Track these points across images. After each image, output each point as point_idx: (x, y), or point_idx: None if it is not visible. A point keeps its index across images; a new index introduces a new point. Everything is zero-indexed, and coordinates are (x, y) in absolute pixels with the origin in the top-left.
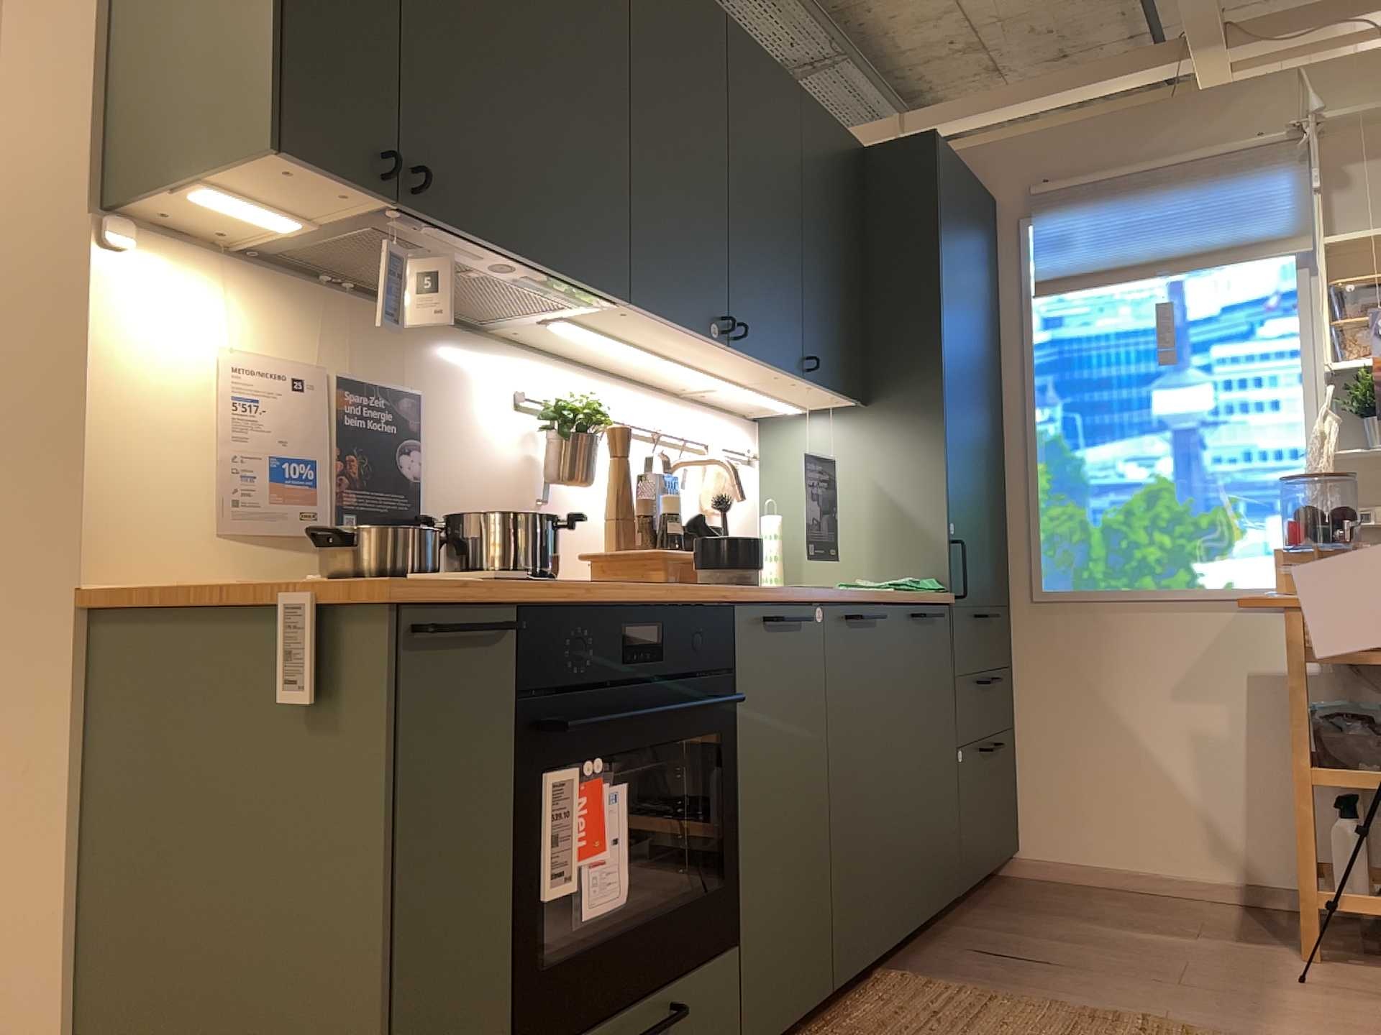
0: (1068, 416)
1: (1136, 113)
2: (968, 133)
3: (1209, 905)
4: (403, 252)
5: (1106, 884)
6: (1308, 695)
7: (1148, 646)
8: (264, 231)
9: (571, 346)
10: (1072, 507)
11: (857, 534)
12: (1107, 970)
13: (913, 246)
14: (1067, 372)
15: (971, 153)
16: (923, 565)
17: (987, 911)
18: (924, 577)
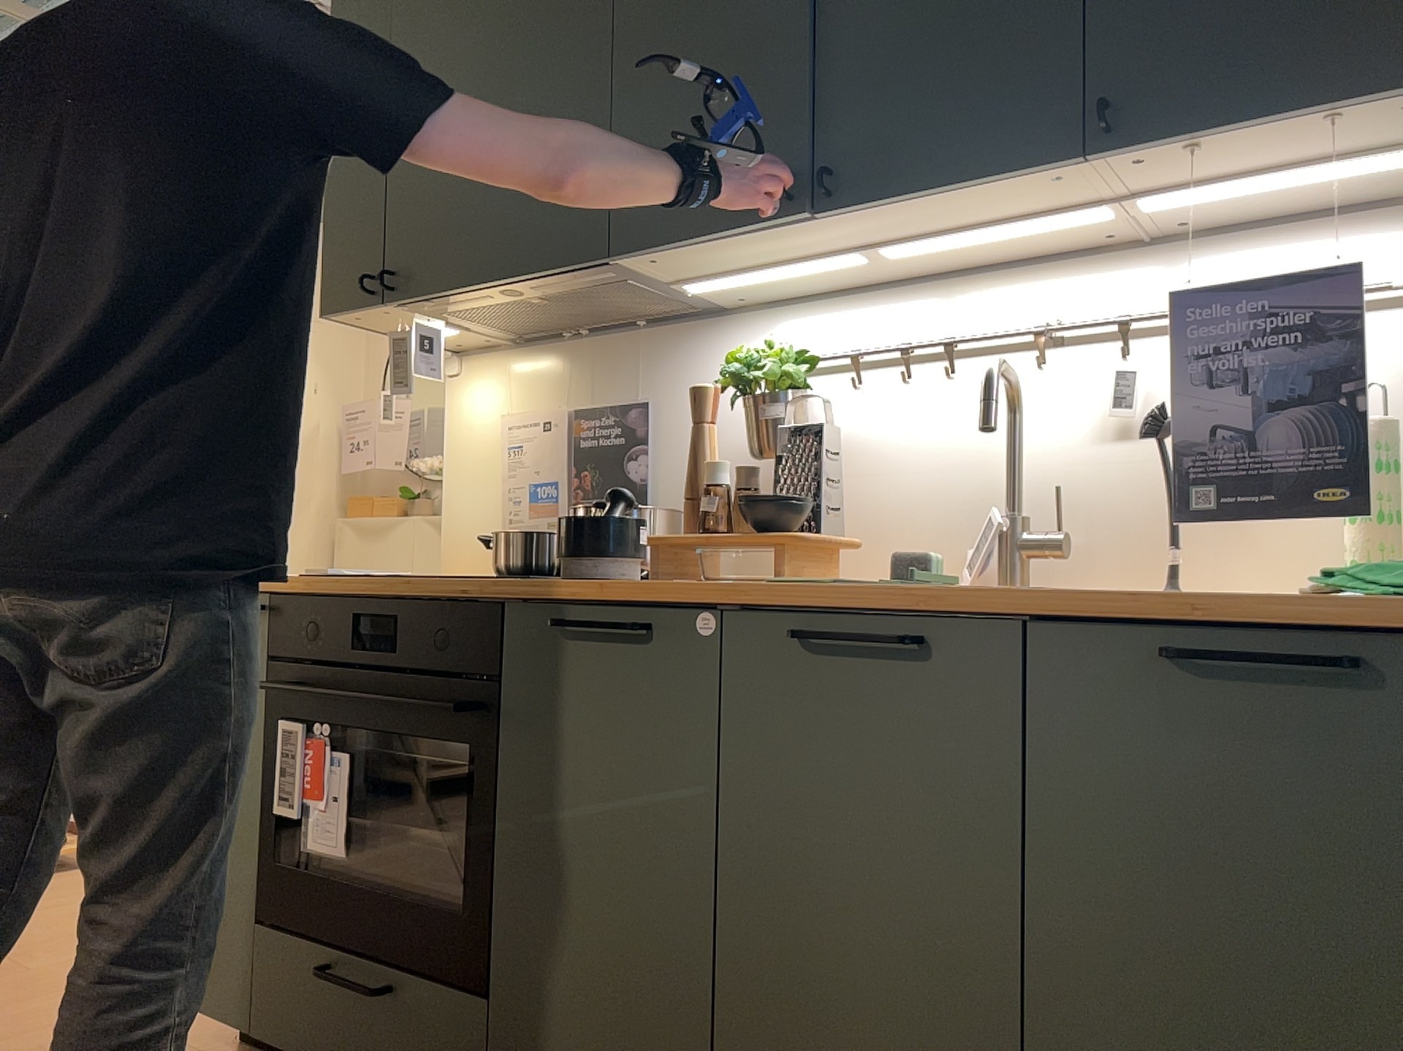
0: None
1: None
2: None
3: None
4: (407, 334)
5: None
6: None
7: None
8: (469, 334)
9: (821, 281)
10: None
11: None
12: None
13: None
14: None
15: None
16: None
17: None
18: None
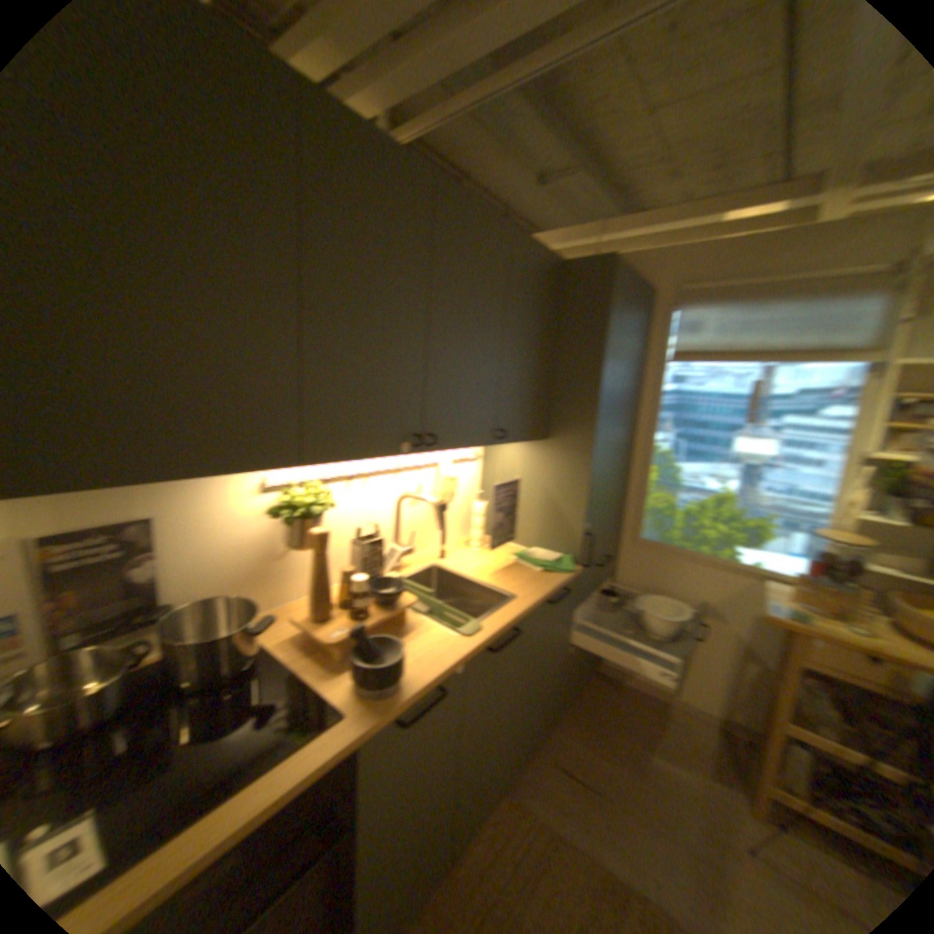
0: (677, 441)
1: (772, 233)
2: (648, 235)
3: (701, 727)
4: None
5: (646, 693)
6: (799, 687)
7: (697, 584)
8: None
9: None
10: (668, 496)
11: (530, 515)
12: (631, 812)
13: (589, 338)
14: (681, 413)
15: (646, 252)
16: (566, 545)
17: (576, 716)
18: (565, 552)
